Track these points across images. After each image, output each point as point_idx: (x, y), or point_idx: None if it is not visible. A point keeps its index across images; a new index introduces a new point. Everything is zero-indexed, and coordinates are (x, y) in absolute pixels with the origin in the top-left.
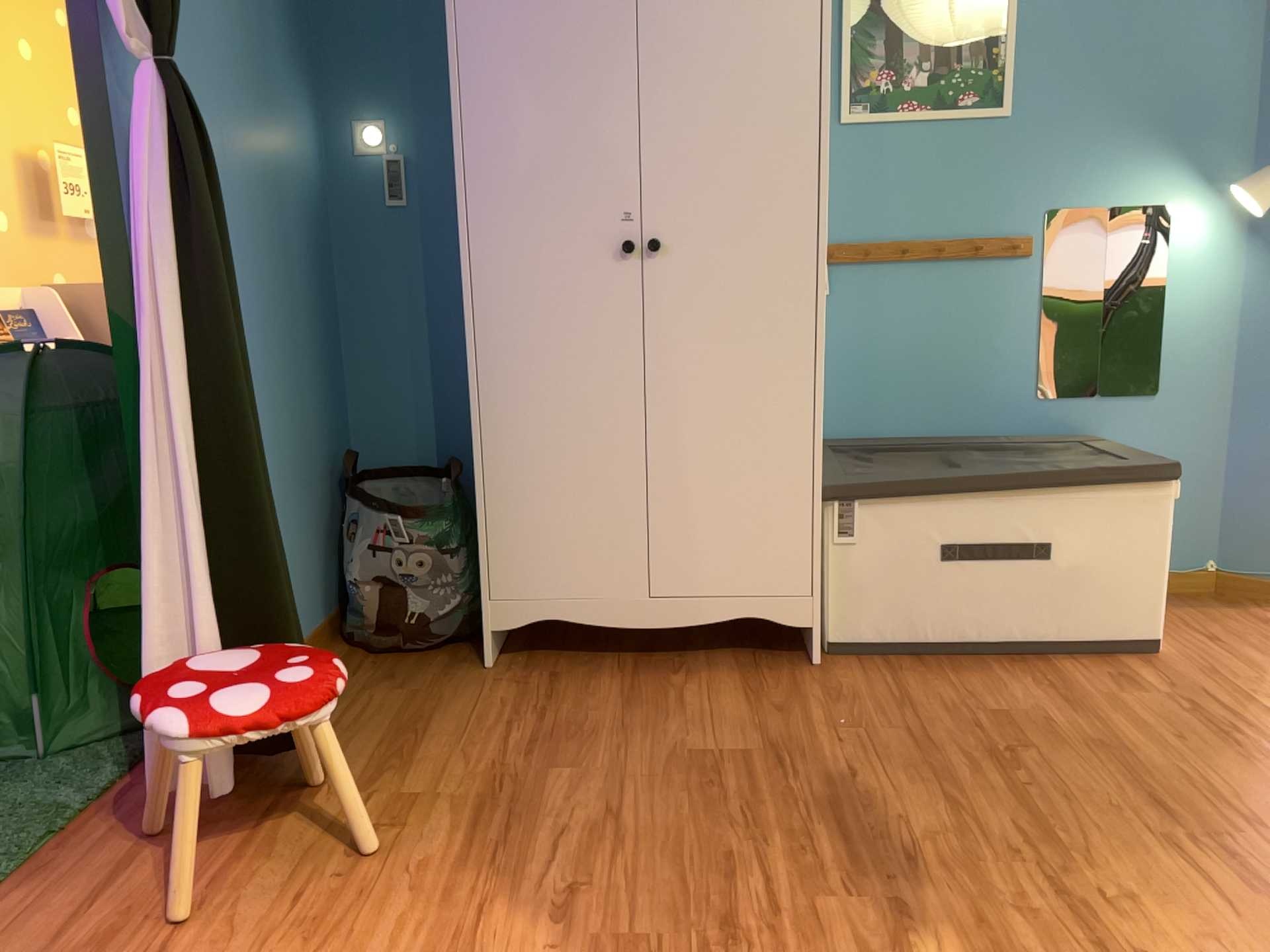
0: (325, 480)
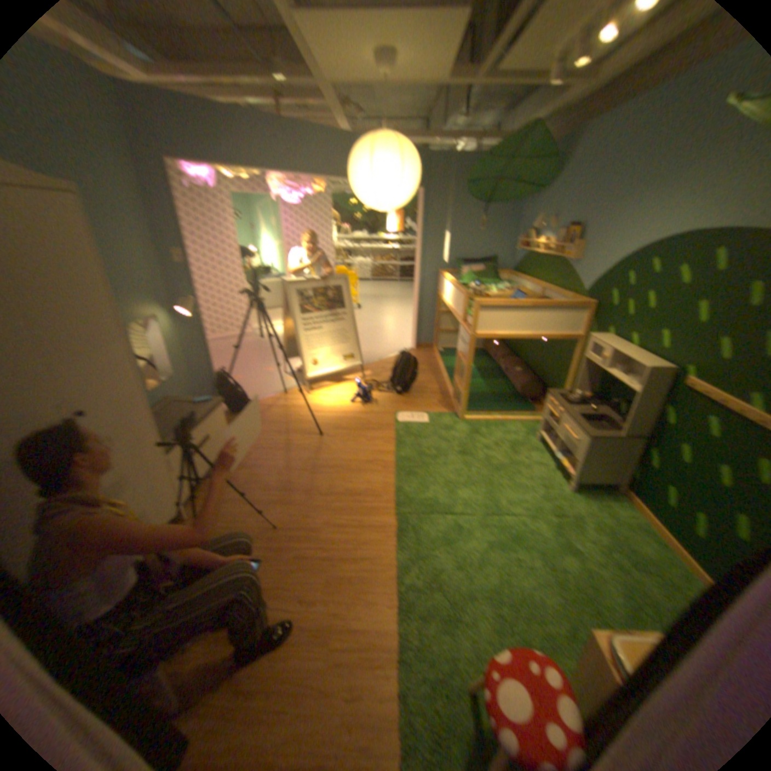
0: None
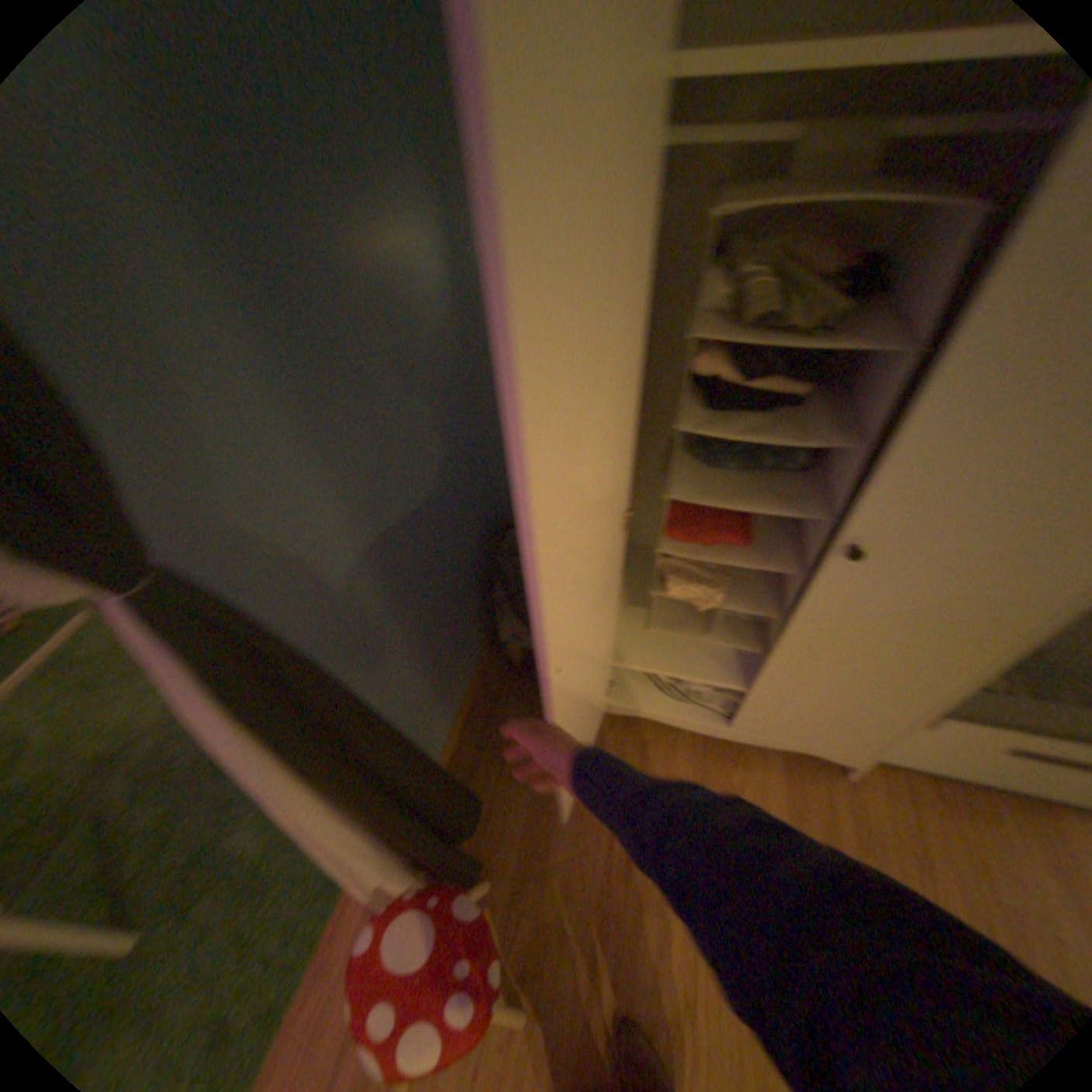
0: (476, 560)
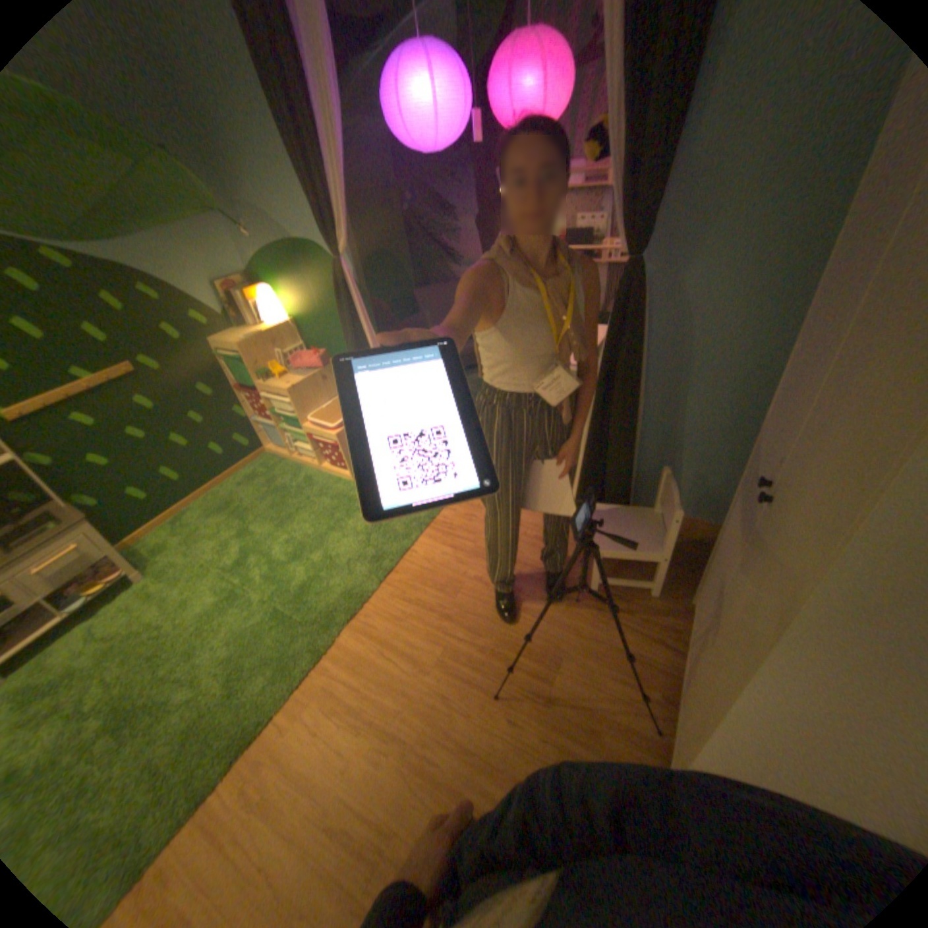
0: None
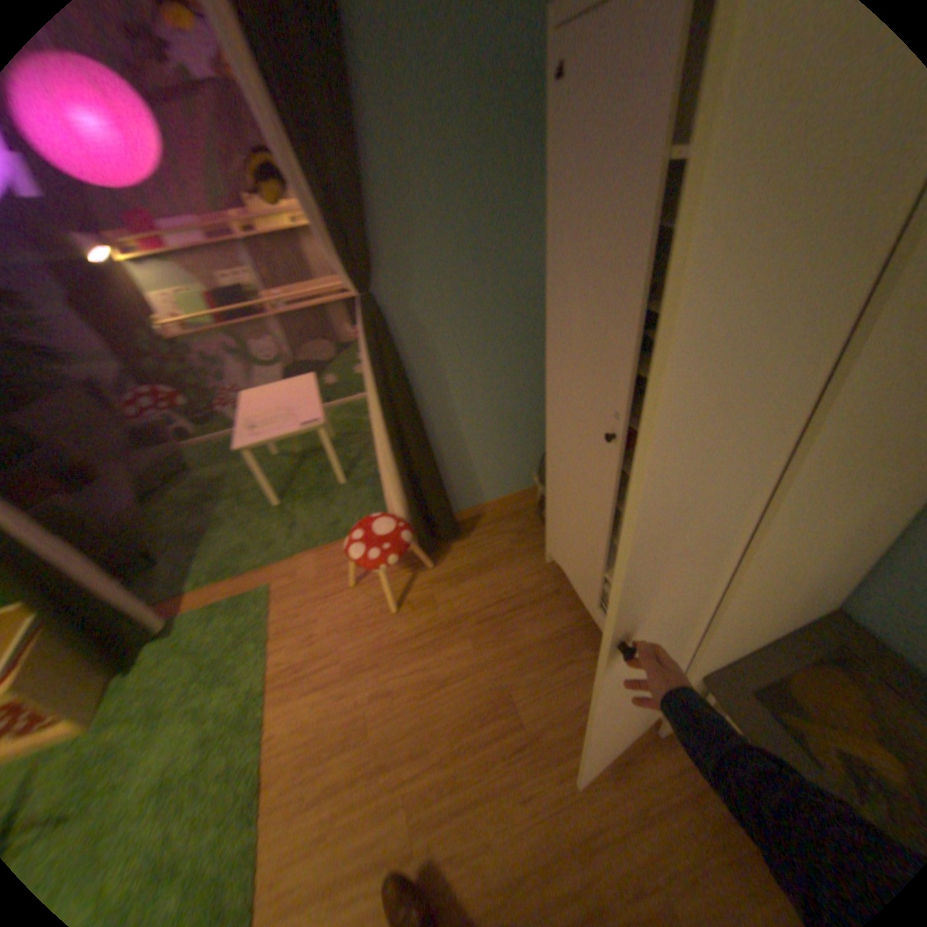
0: None
